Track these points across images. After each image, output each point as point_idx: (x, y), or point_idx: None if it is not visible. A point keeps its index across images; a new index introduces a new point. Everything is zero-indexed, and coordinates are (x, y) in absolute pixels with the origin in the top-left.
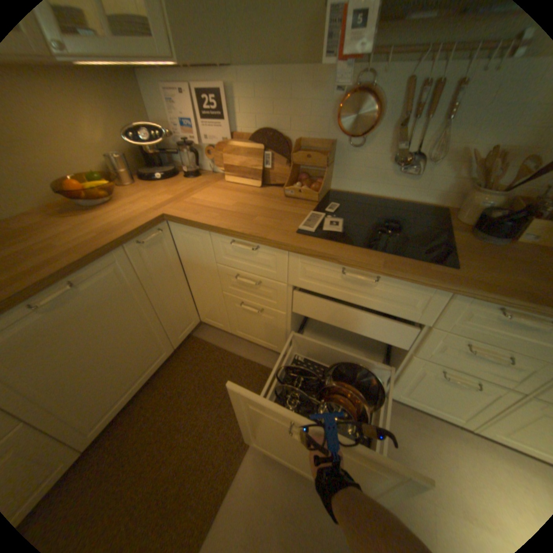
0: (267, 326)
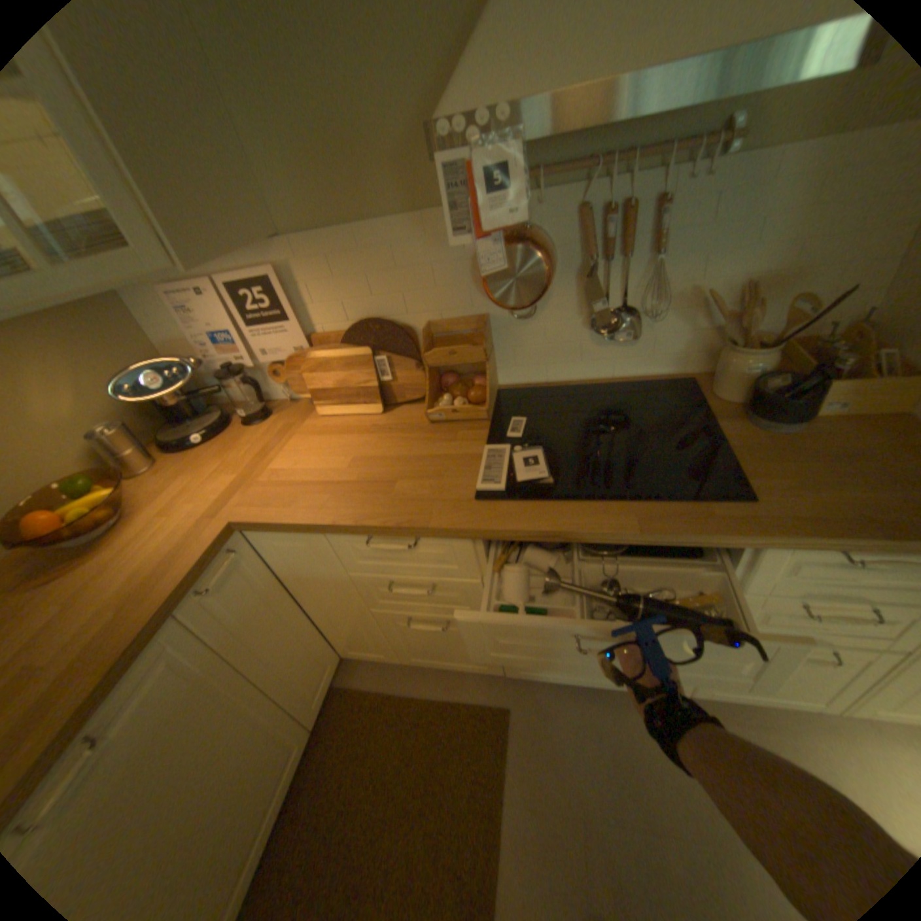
0: (462, 643)
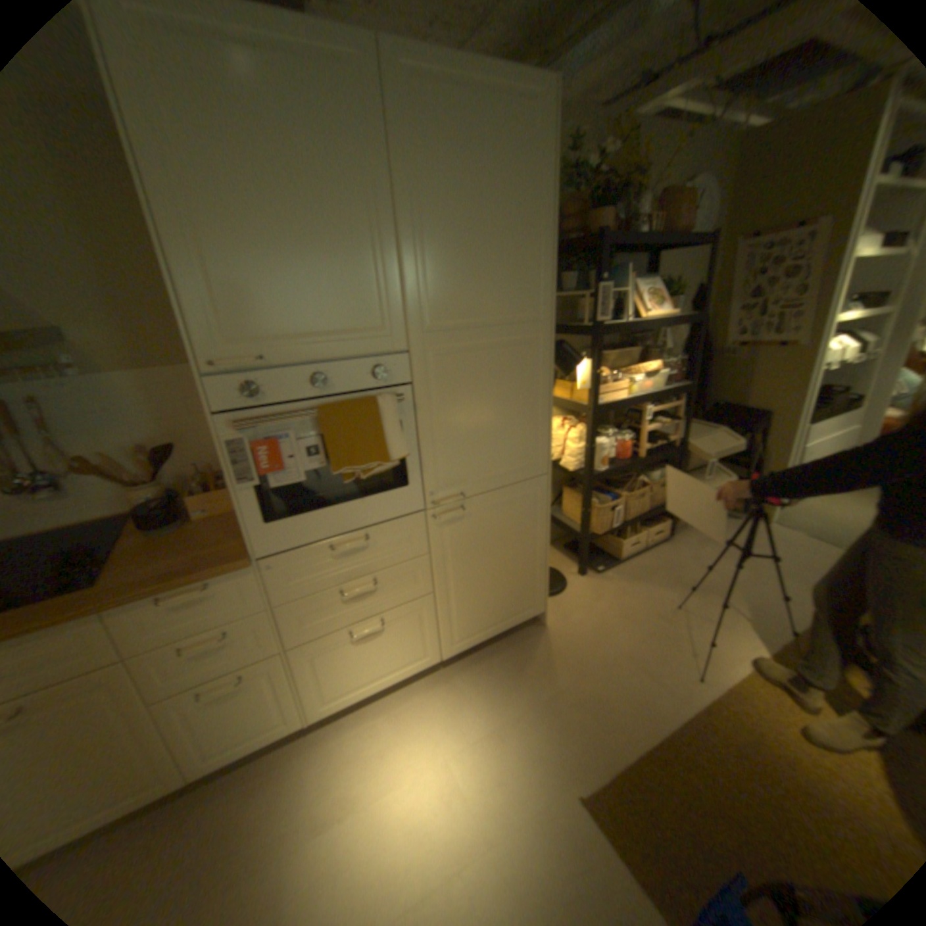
0: None
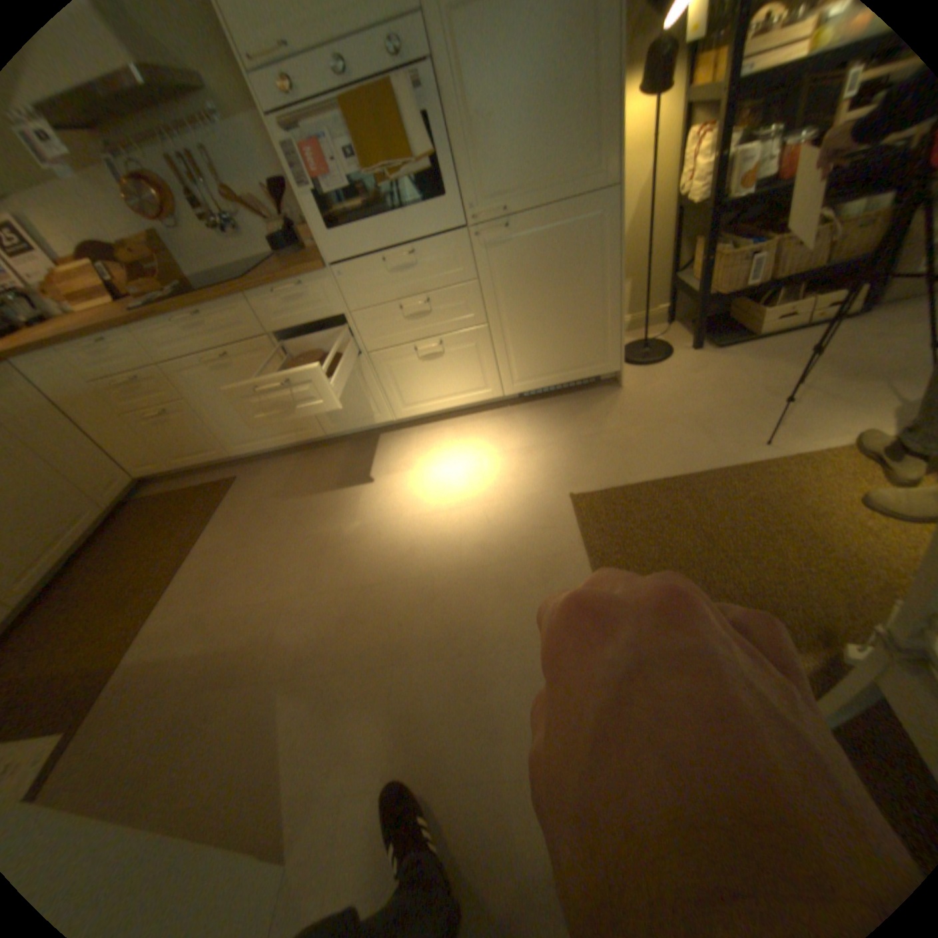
0: (186, 430)
